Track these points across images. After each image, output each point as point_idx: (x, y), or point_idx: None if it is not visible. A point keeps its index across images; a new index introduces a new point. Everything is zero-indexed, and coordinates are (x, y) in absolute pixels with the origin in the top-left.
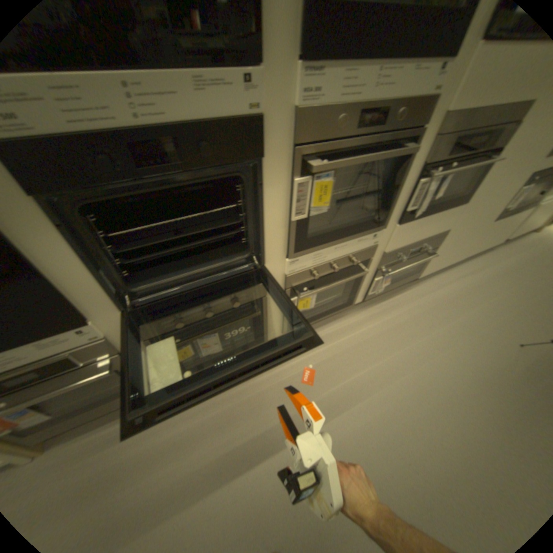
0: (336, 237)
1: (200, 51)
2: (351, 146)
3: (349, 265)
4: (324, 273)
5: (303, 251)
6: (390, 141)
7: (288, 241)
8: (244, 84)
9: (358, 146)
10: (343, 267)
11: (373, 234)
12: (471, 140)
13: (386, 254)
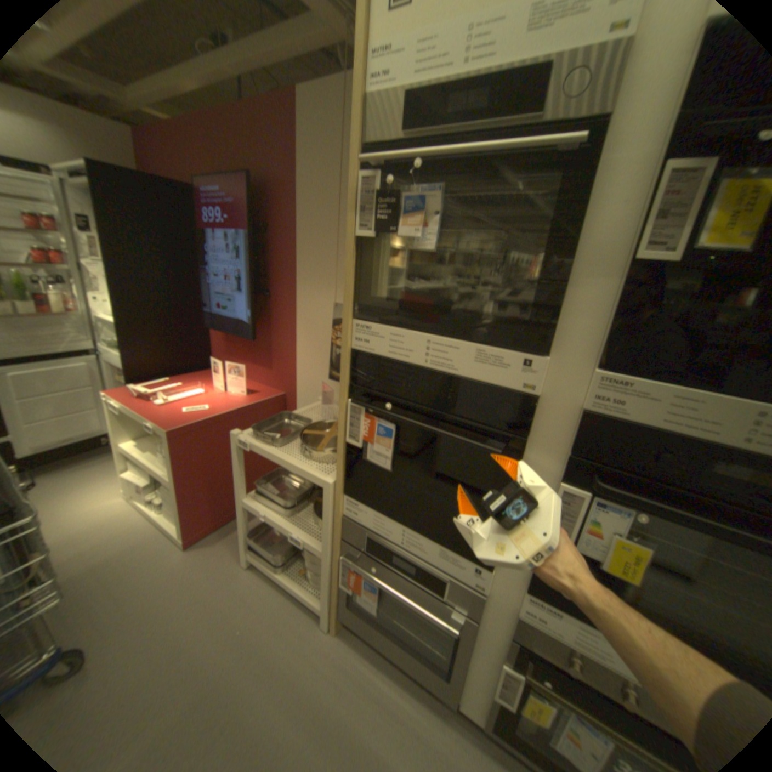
0: None
1: None
2: None
3: None
4: None
5: None
6: None
7: None
8: None
9: None
10: None
11: None
12: None
13: None
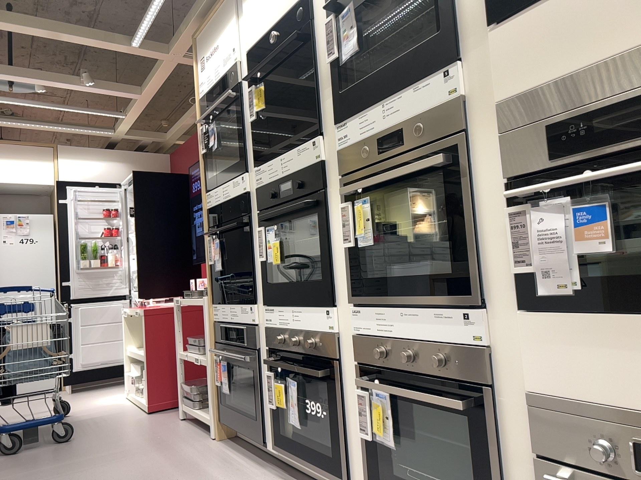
0: (397, 291)
1: (303, 139)
2: (380, 170)
3: (442, 376)
4: (398, 363)
5: (362, 298)
6: (420, 158)
7: (349, 279)
8: (312, 147)
9: (386, 170)
10: (434, 376)
11: (462, 310)
12: (595, 122)
13: (532, 398)
